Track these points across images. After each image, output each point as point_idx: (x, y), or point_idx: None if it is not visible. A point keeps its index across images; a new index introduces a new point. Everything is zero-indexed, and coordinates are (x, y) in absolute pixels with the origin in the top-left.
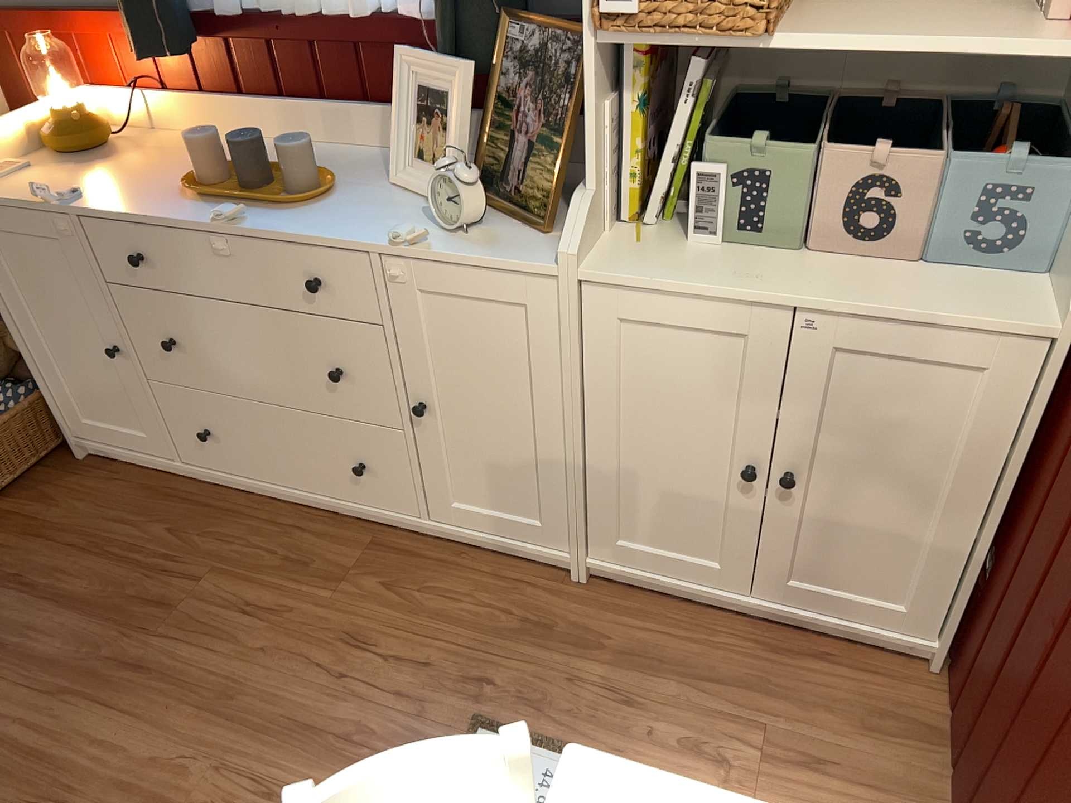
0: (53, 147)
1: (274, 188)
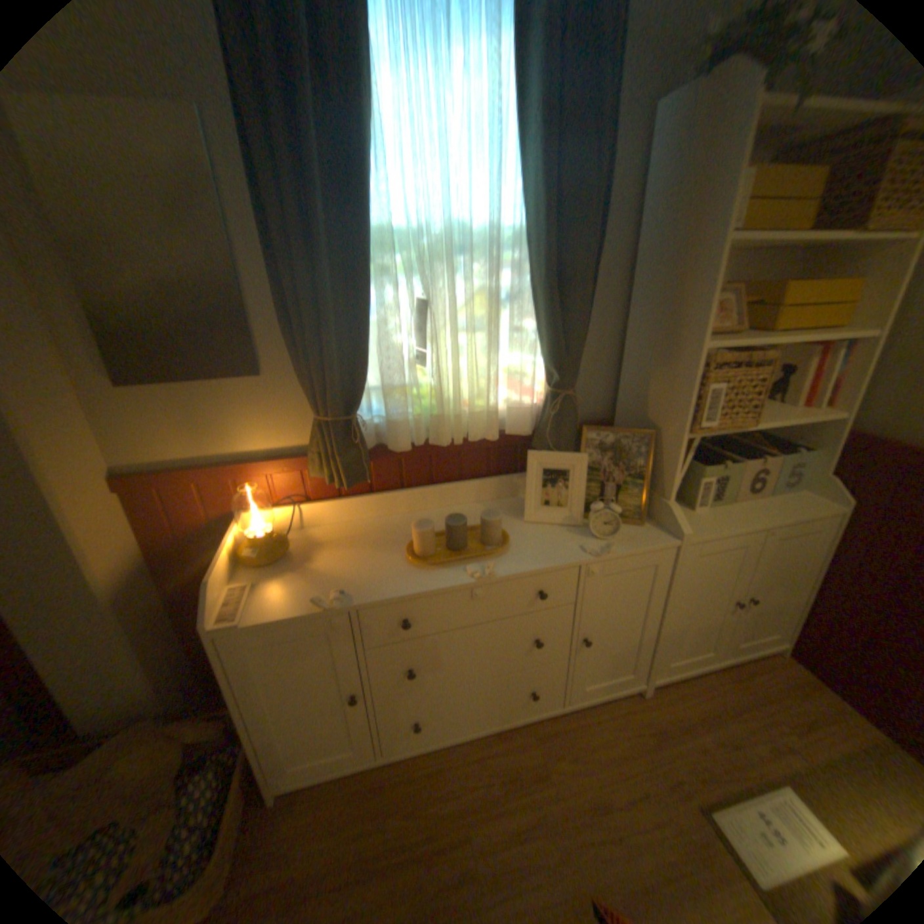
0: (249, 563)
1: (469, 544)
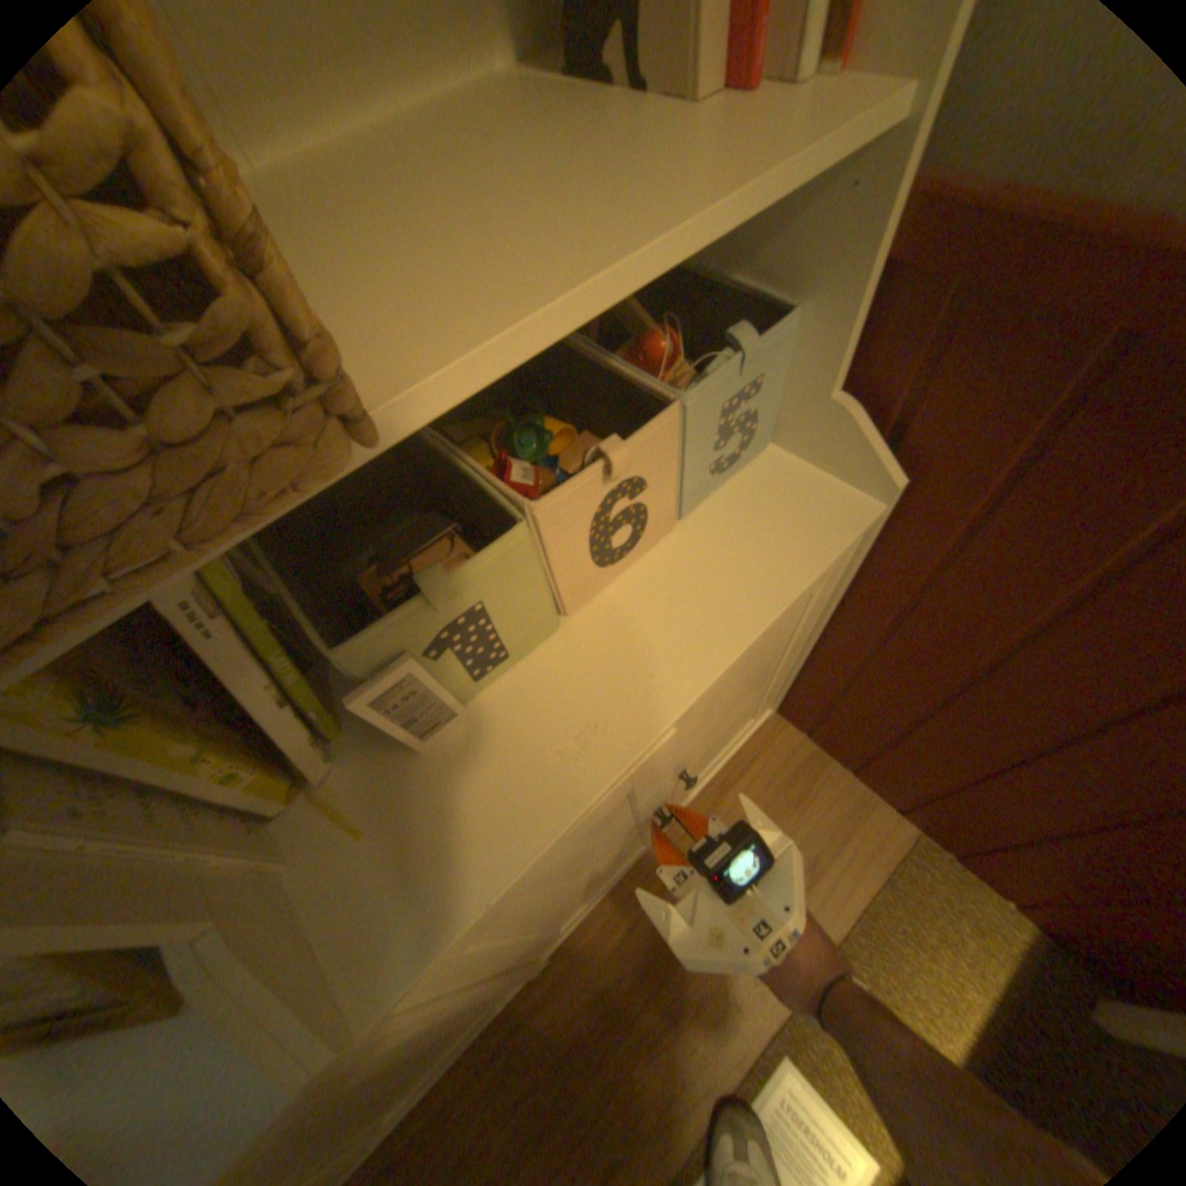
0: None
1: None
